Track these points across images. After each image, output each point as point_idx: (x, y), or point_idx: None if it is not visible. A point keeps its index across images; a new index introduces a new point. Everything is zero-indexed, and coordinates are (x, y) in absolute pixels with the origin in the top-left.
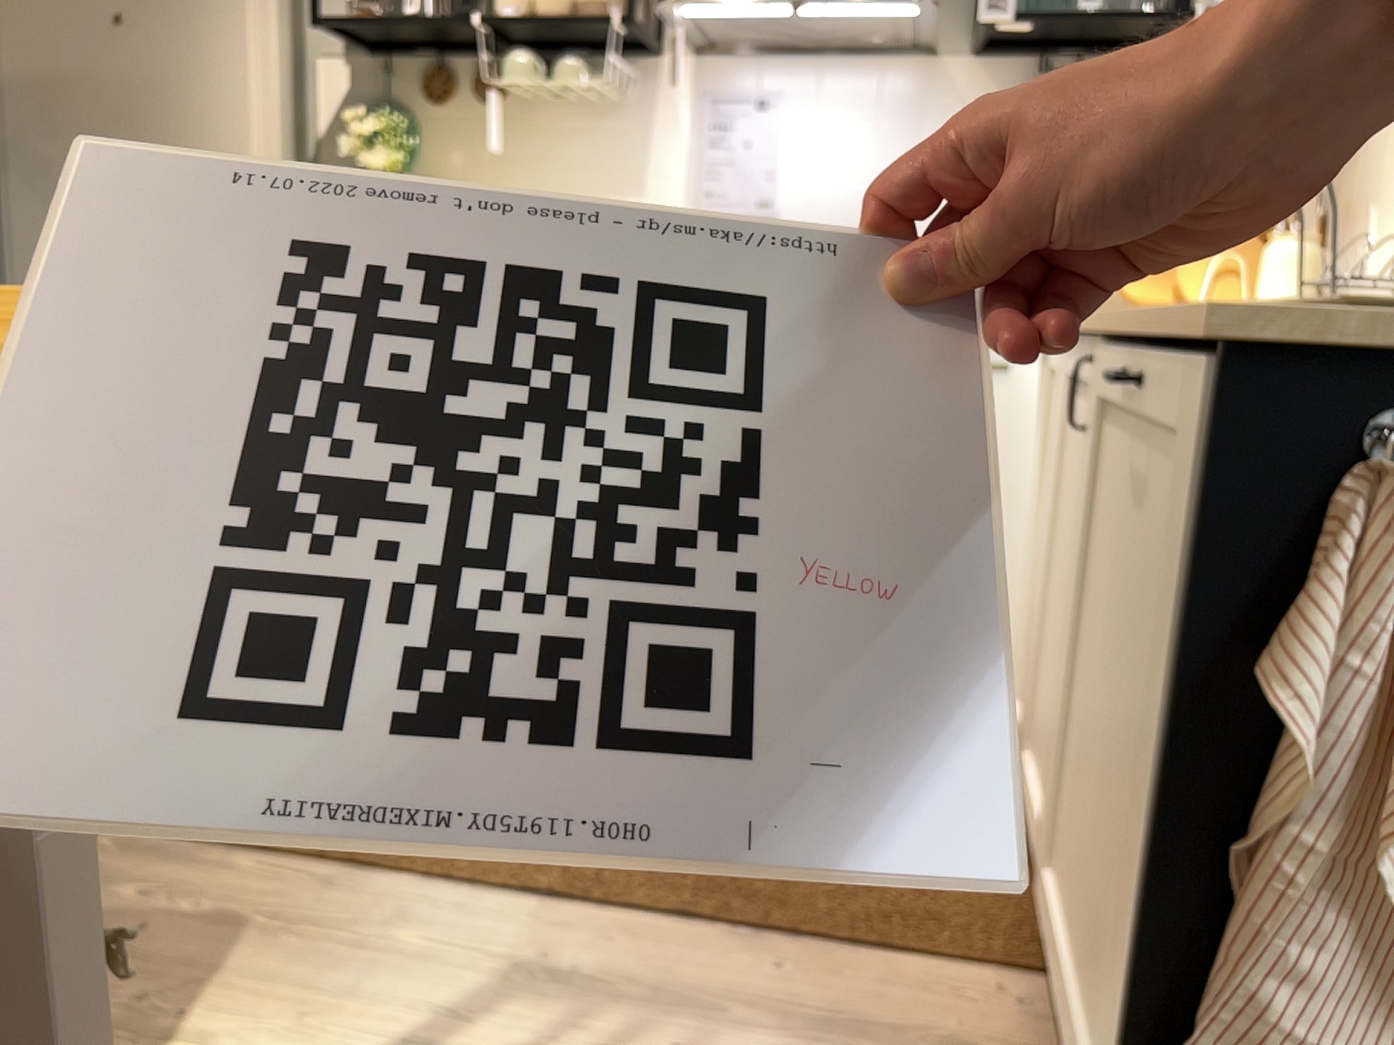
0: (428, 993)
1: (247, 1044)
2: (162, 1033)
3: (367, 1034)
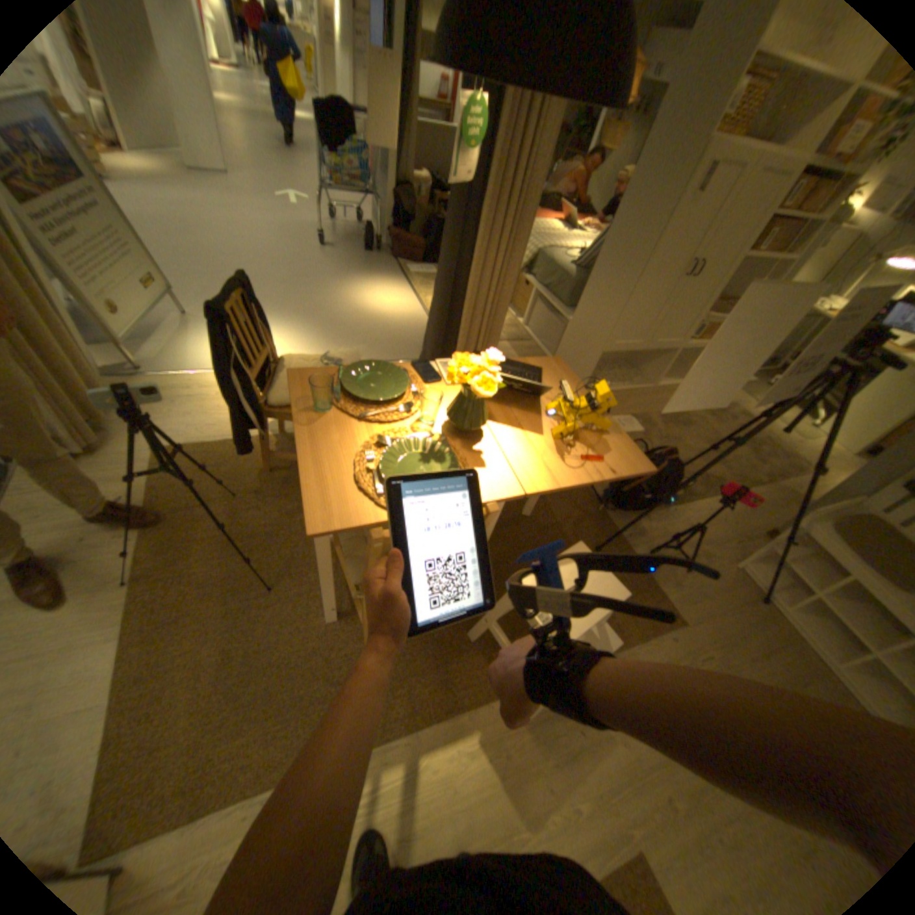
0: (428, 851)
1: (462, 770)
2: (490, 754)
3: (431, 808)
